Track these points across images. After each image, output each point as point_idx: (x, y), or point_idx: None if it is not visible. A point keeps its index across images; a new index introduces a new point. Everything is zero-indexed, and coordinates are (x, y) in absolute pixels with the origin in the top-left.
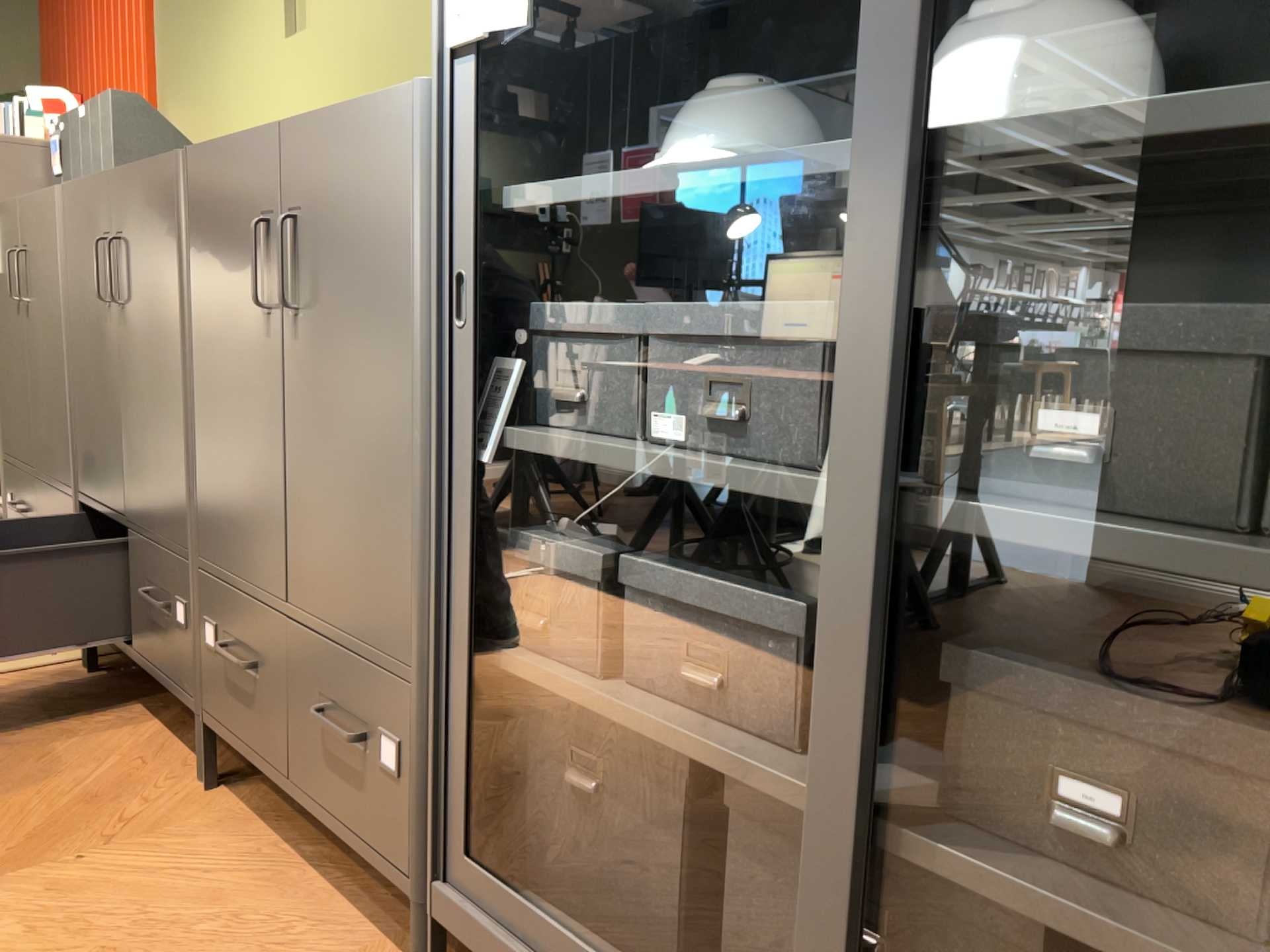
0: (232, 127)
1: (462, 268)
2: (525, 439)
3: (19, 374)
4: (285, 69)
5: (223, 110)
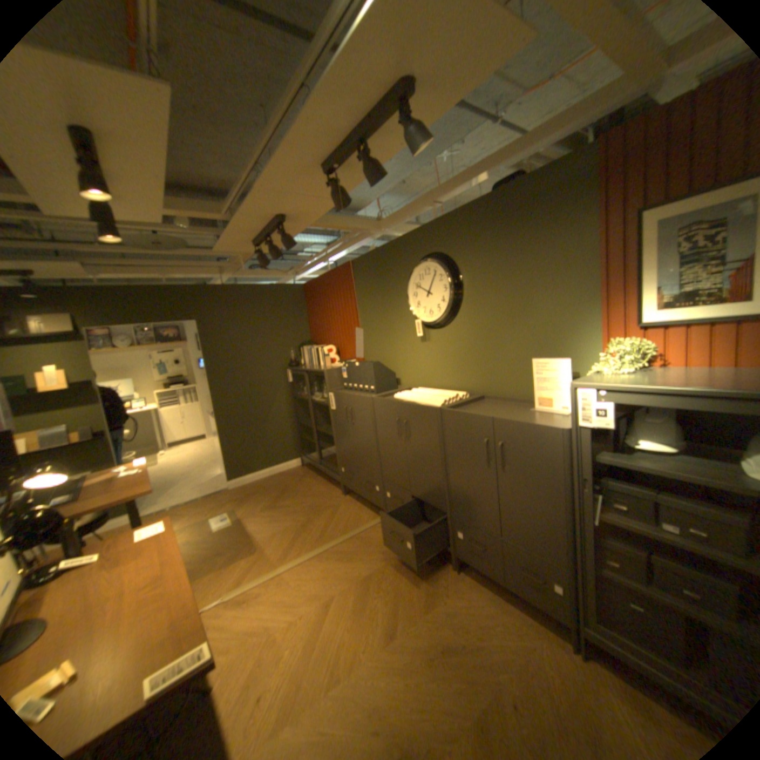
0: (398, 361)
1: (586, 479)
2: (608, 521)
3: (348, 438)
4: (421, 350)
5: (393, 356)
